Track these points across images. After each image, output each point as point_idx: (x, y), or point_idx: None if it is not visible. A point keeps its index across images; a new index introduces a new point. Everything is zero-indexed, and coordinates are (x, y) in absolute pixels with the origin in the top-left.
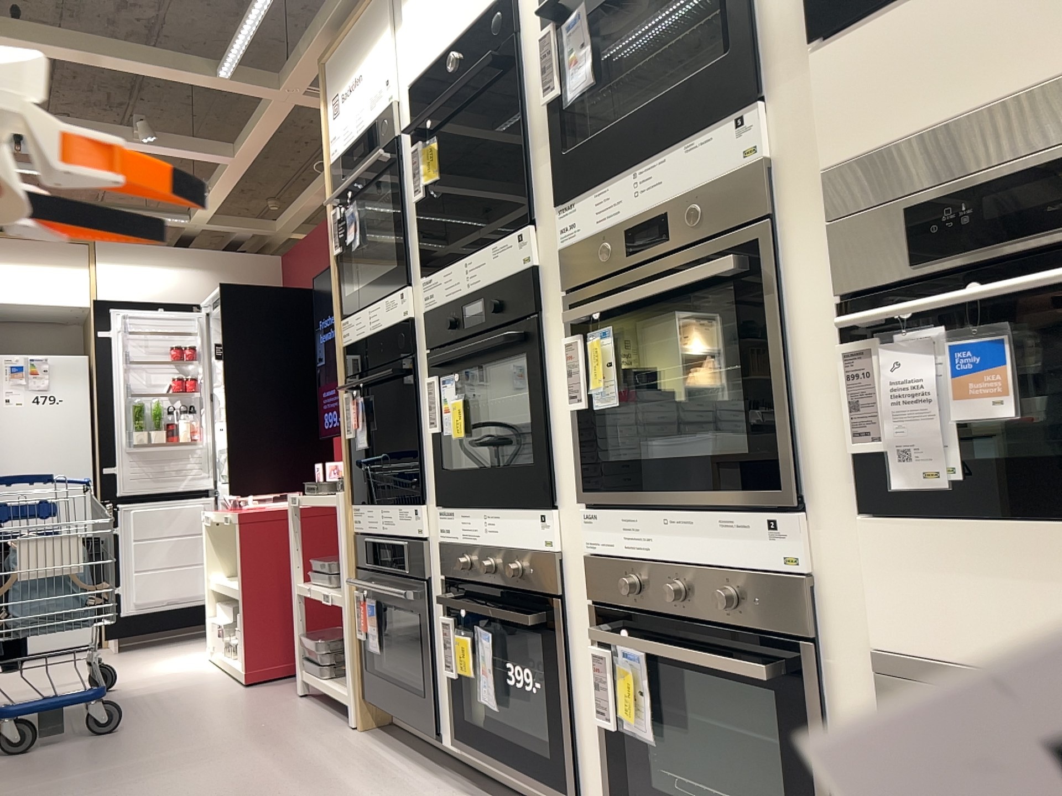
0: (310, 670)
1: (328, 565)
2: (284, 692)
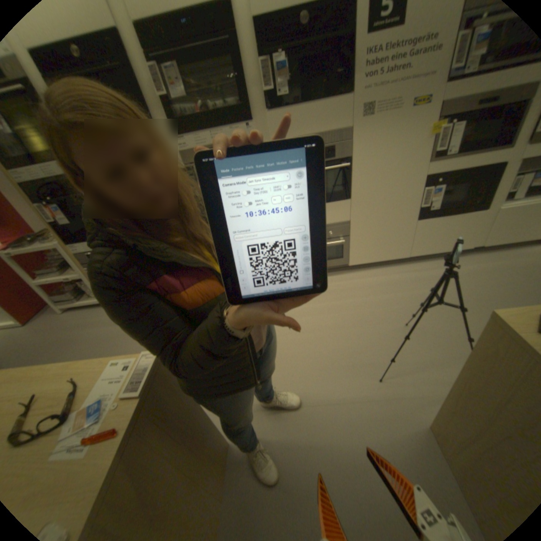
0: (56, 306)
1: (51, 271)
2: (49, 318)
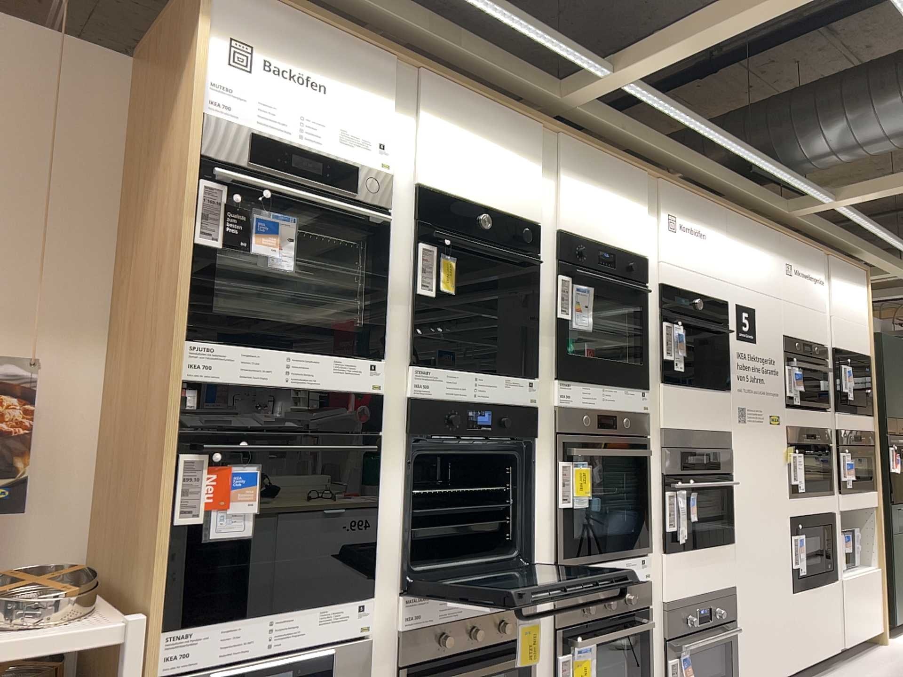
0: None
1: None
2: None
